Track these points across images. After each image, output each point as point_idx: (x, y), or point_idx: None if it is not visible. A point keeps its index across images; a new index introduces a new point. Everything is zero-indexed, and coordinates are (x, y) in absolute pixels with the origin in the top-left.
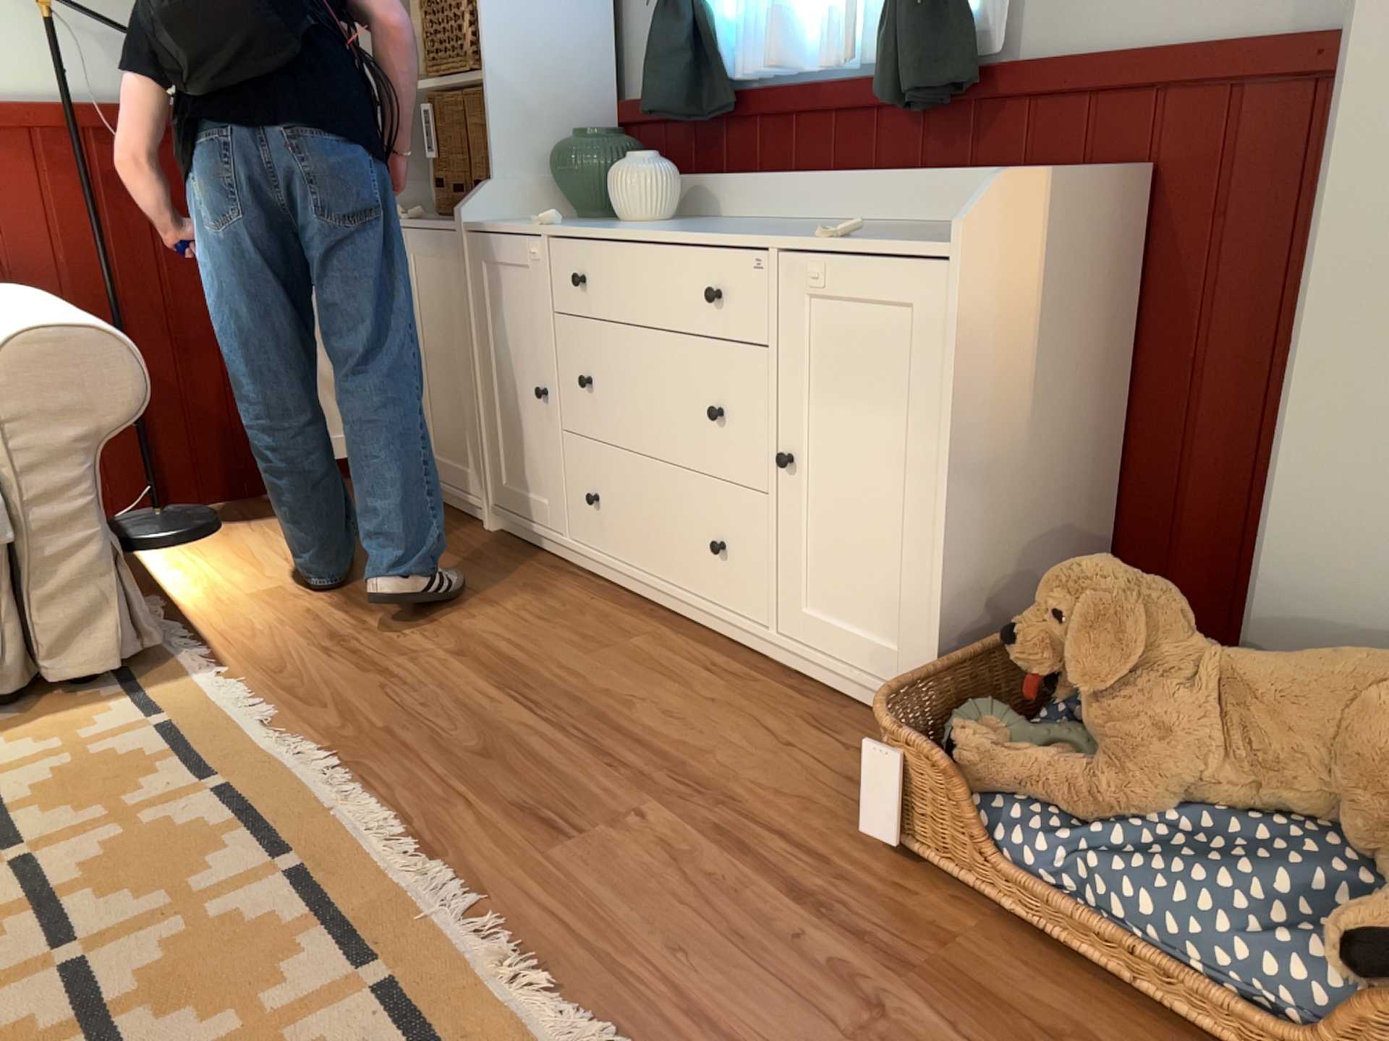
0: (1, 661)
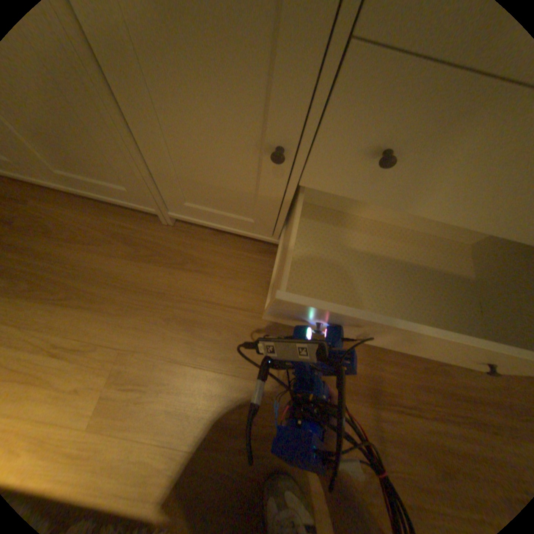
0: None
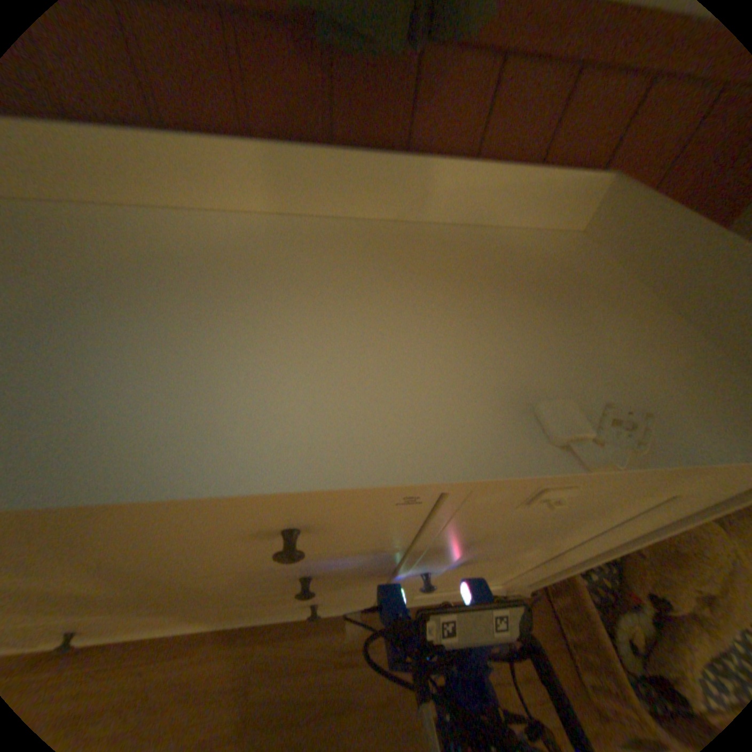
0: None
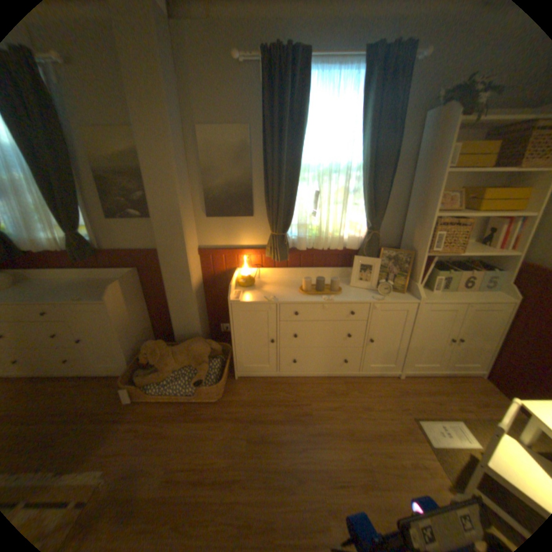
0: None
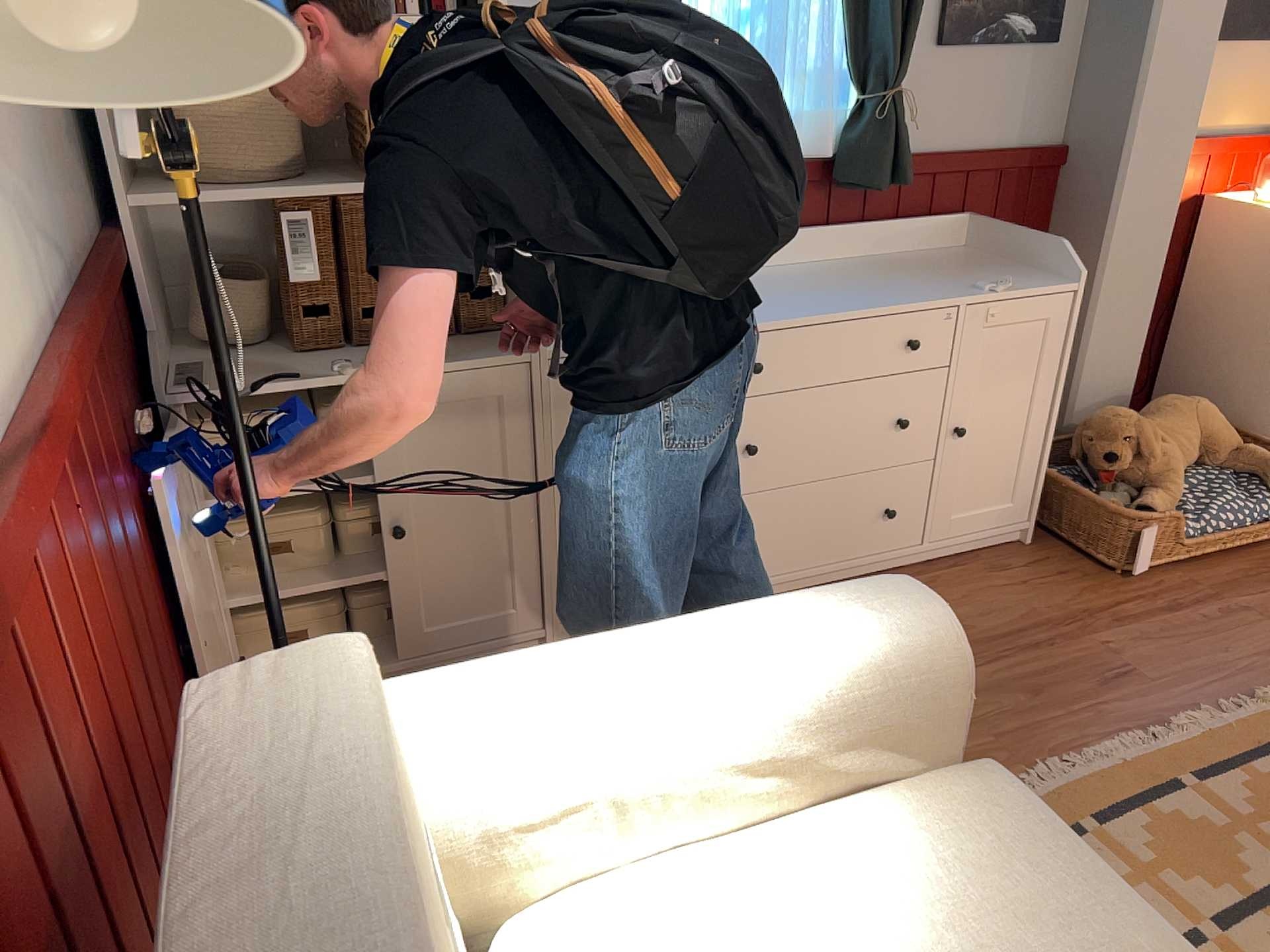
0: None
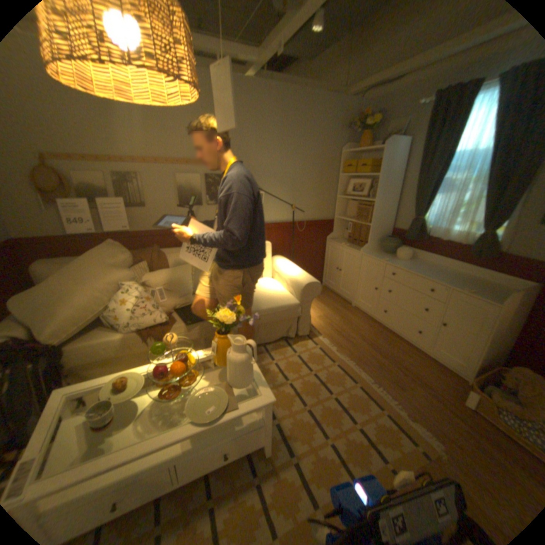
0: (294, 332)
